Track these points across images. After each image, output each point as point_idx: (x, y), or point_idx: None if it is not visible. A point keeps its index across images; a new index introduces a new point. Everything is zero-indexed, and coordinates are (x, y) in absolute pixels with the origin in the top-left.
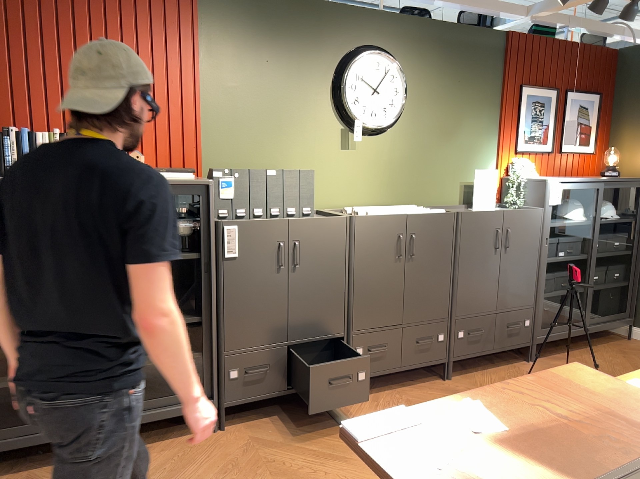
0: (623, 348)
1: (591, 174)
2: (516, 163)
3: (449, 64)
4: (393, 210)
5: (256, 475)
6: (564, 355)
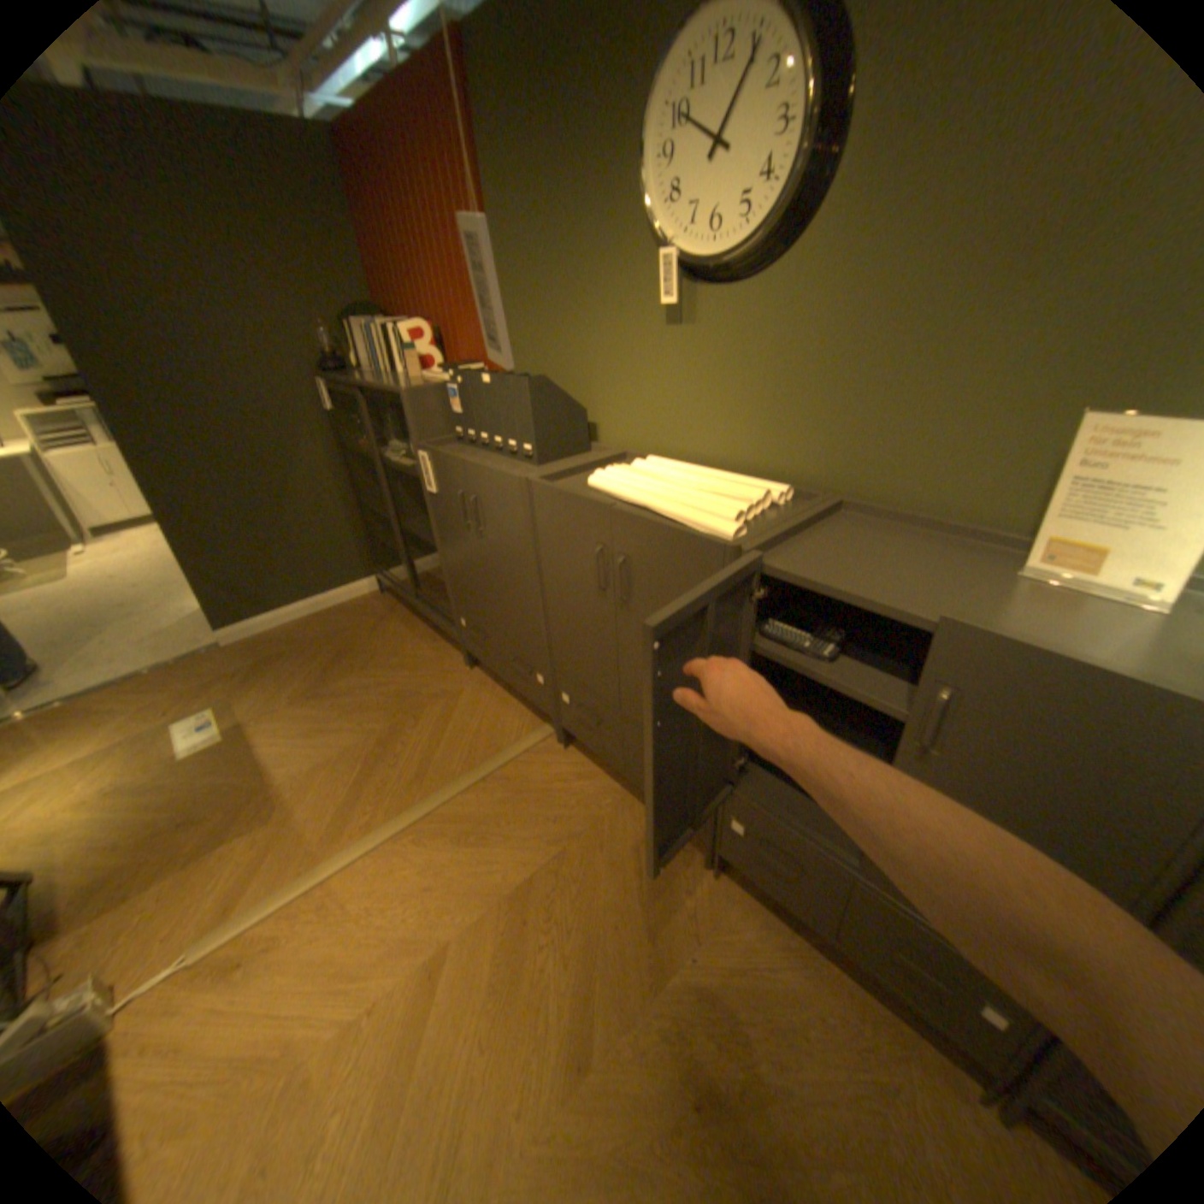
0: None
1: None
2: None
3: None
4: (652, 488)
5: (393, 716)
6: None
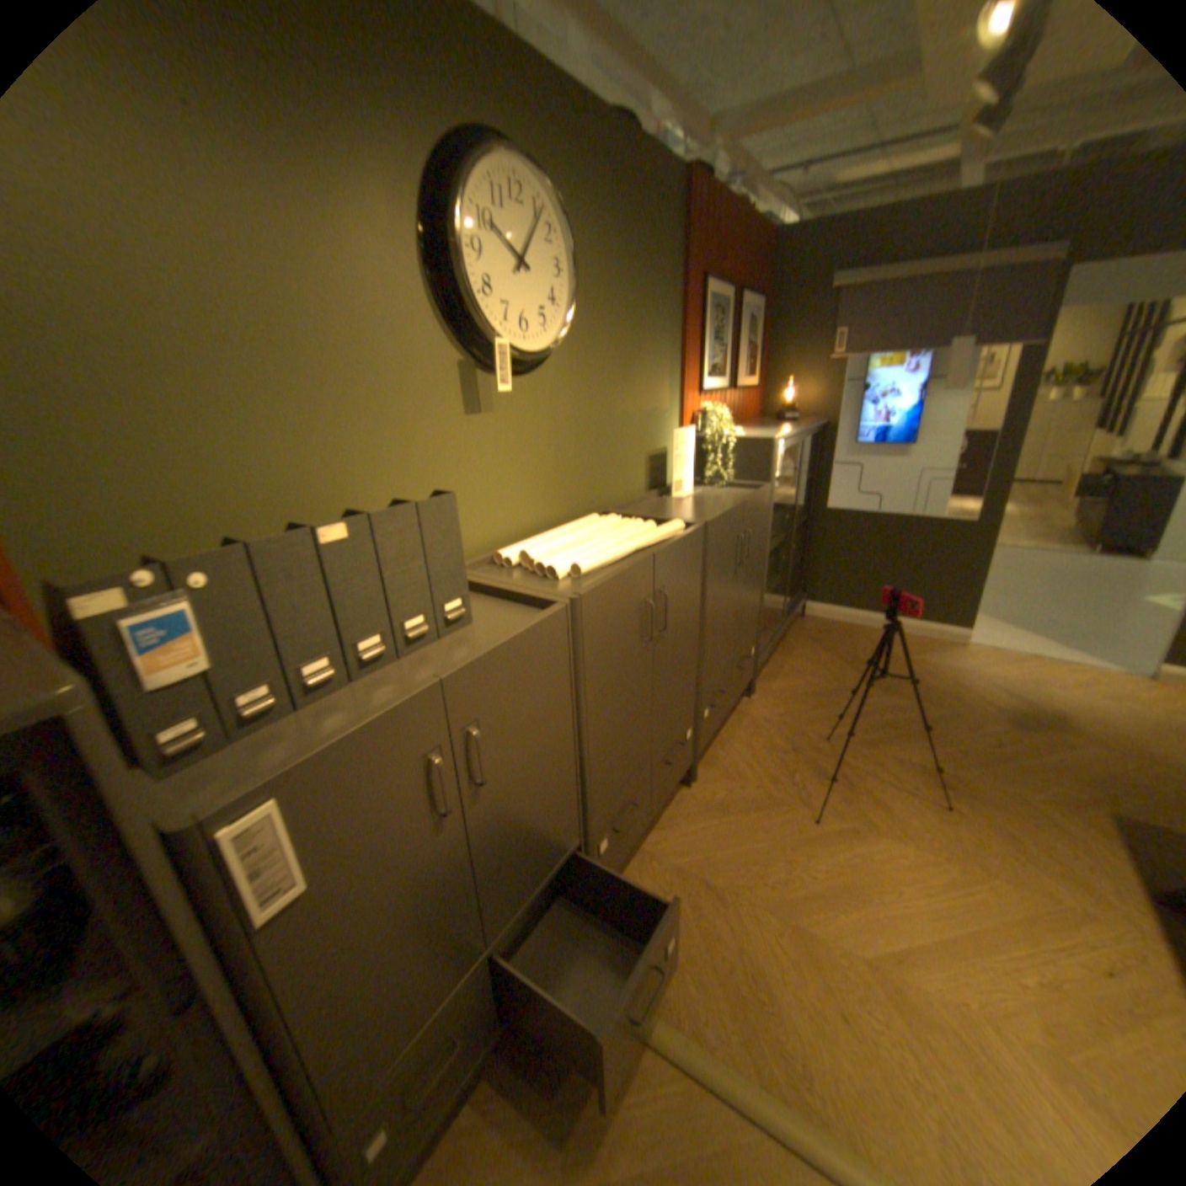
0: (809, 634)
1: (754, 415)
2: (710, 411)
3: (623, 213)
4: (606, 543)
5: None
6: (771, 669)
